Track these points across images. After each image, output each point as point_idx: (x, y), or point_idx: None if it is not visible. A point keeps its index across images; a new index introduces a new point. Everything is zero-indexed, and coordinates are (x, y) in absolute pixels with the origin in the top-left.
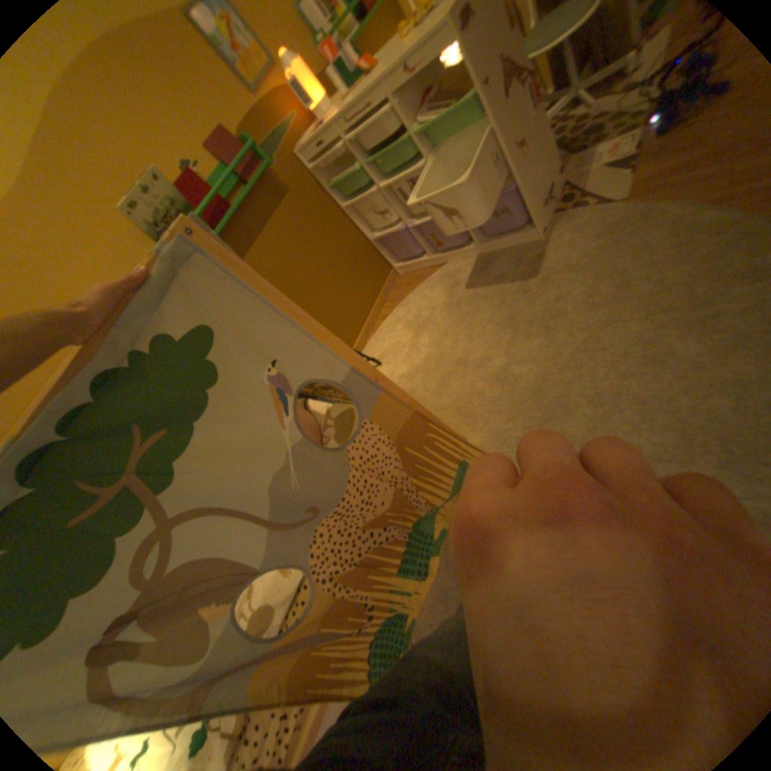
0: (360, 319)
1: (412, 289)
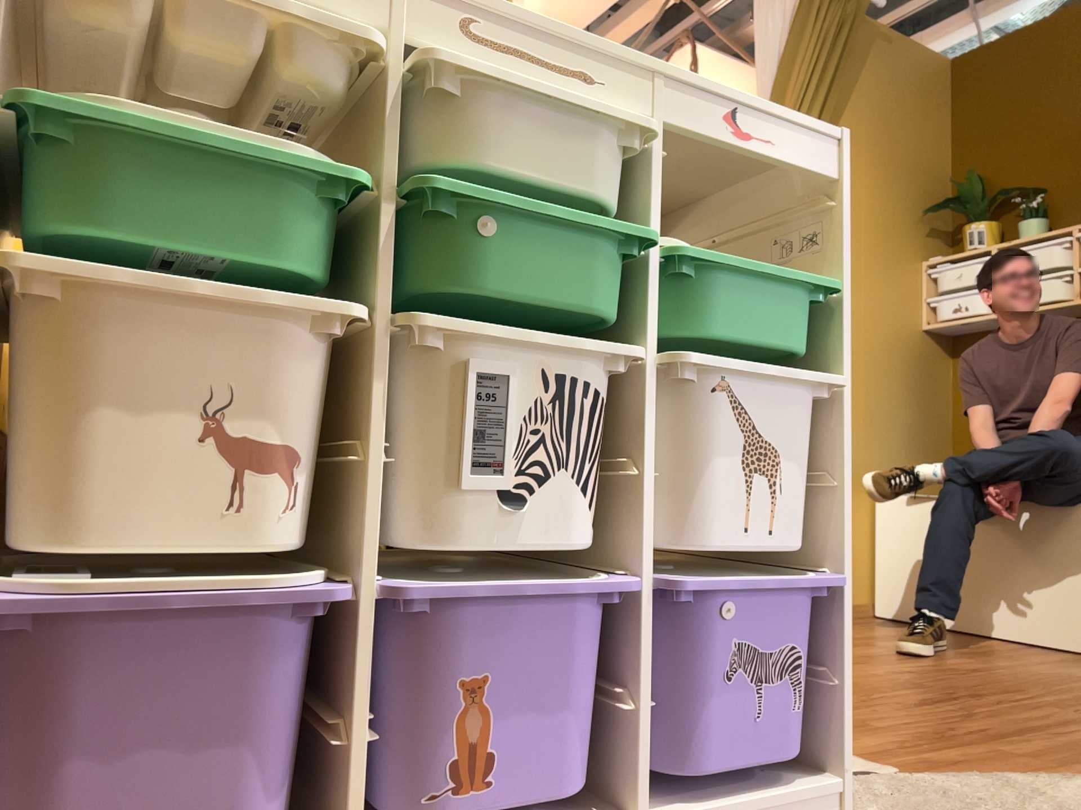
0: None
1: None
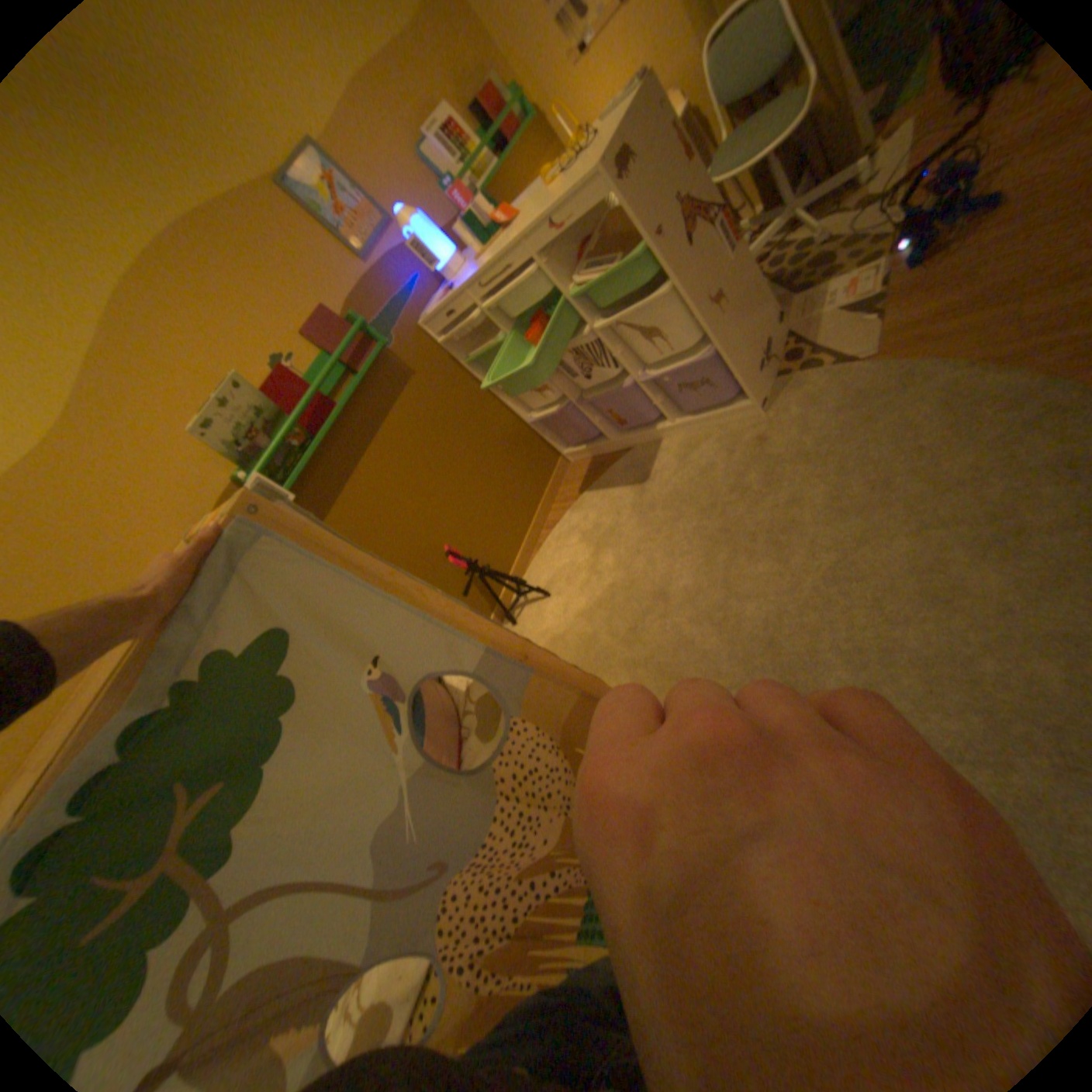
0: (519, 530)
1: (589, 484)
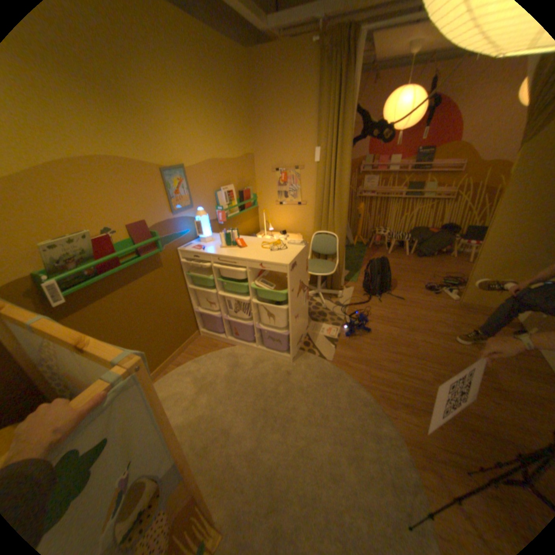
0: (159, 360)
1: (206, 352)
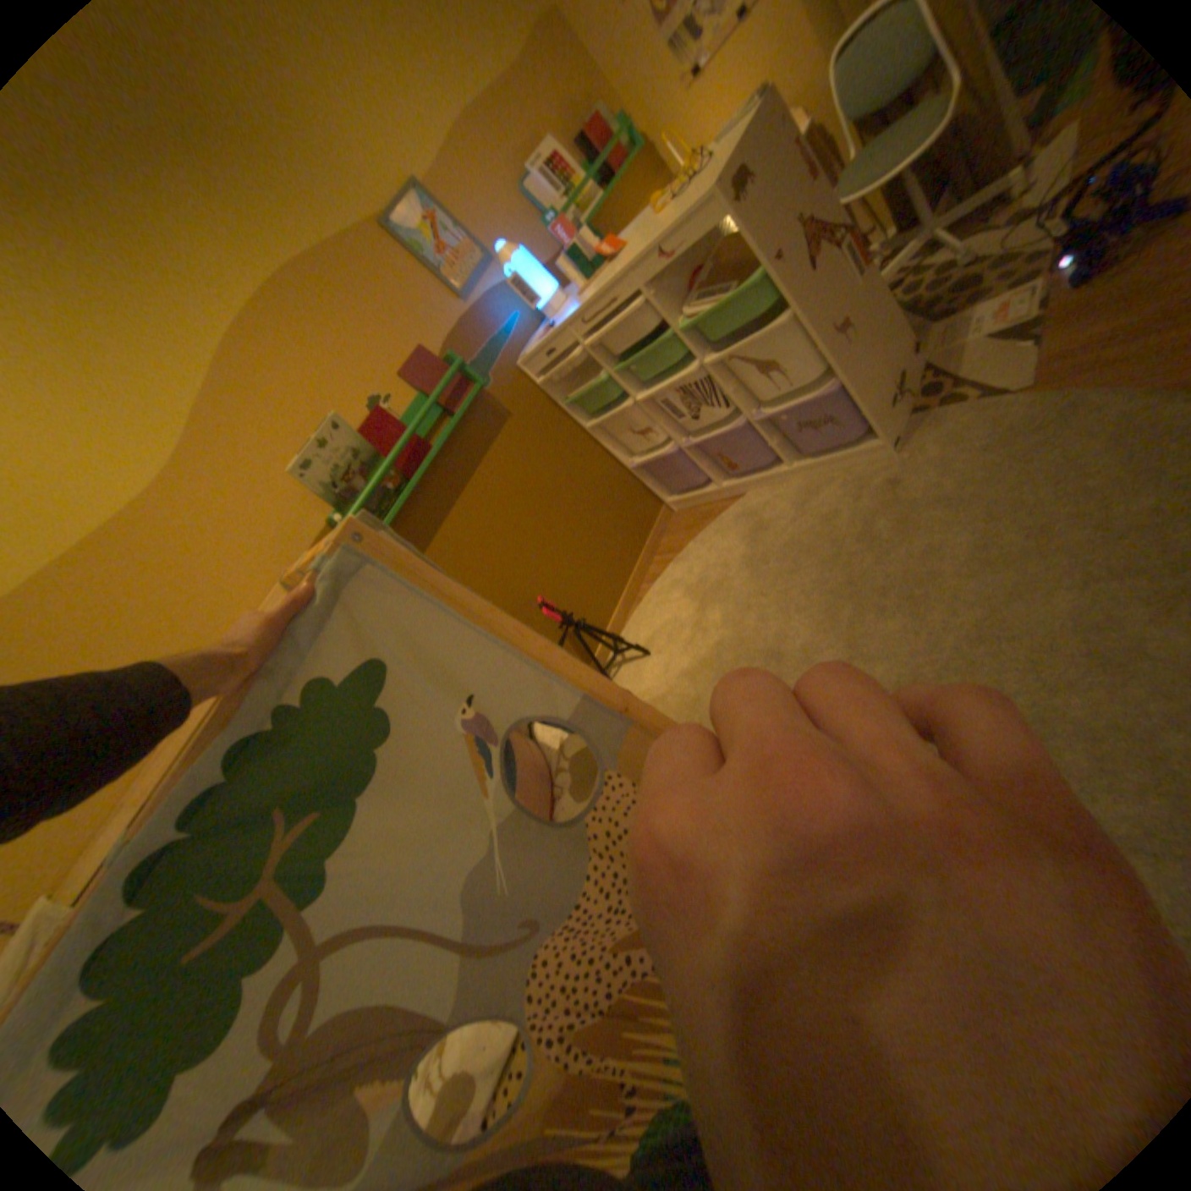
0: (617, 583)
1: (695, 534)
